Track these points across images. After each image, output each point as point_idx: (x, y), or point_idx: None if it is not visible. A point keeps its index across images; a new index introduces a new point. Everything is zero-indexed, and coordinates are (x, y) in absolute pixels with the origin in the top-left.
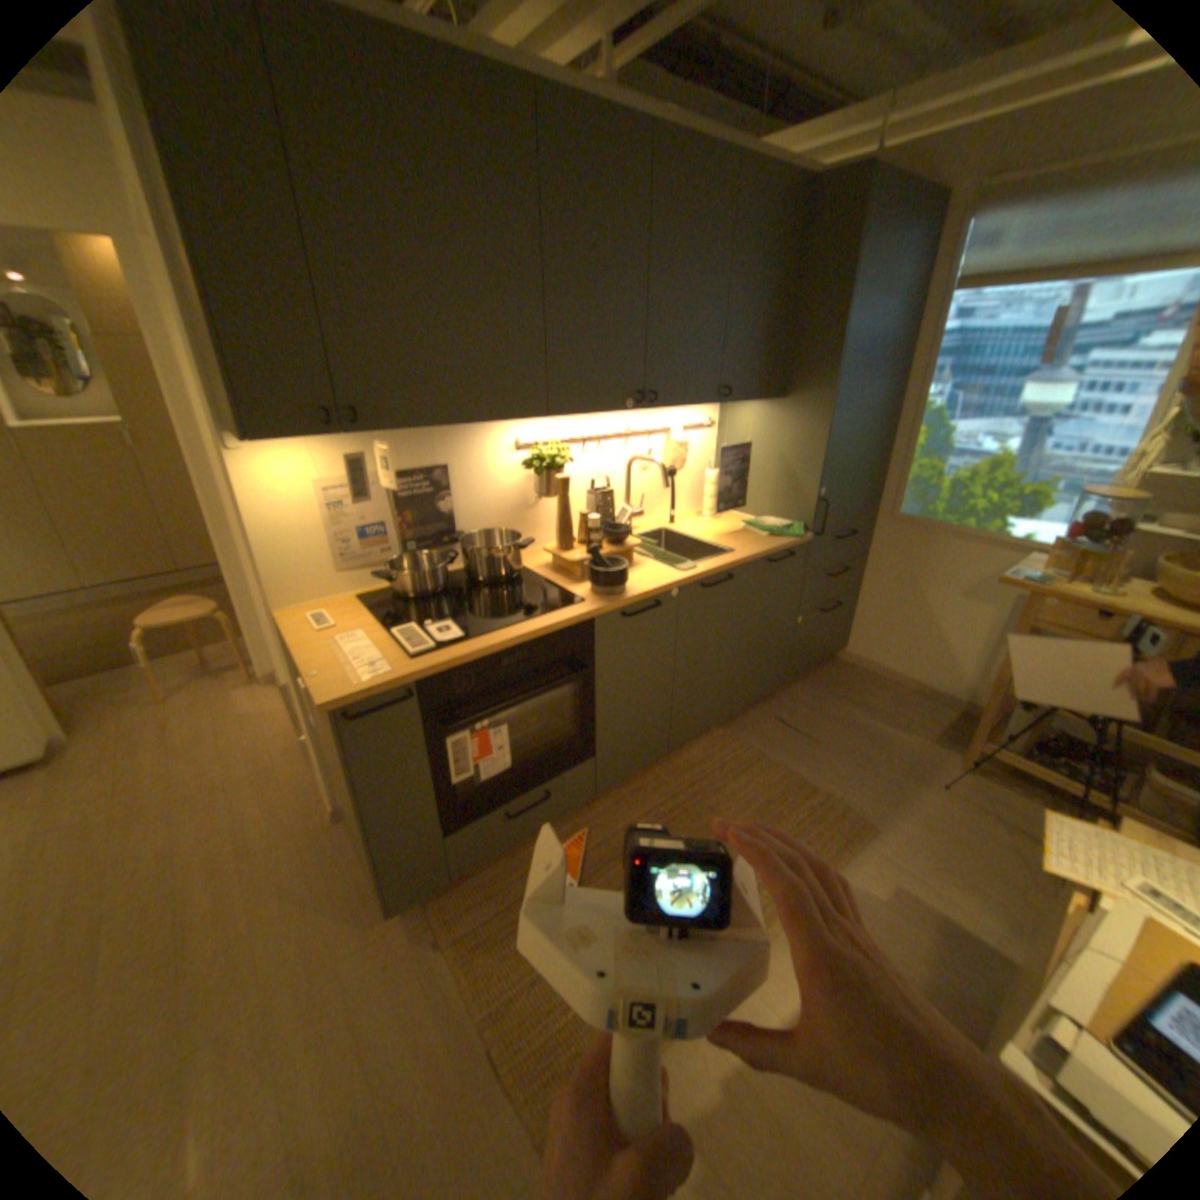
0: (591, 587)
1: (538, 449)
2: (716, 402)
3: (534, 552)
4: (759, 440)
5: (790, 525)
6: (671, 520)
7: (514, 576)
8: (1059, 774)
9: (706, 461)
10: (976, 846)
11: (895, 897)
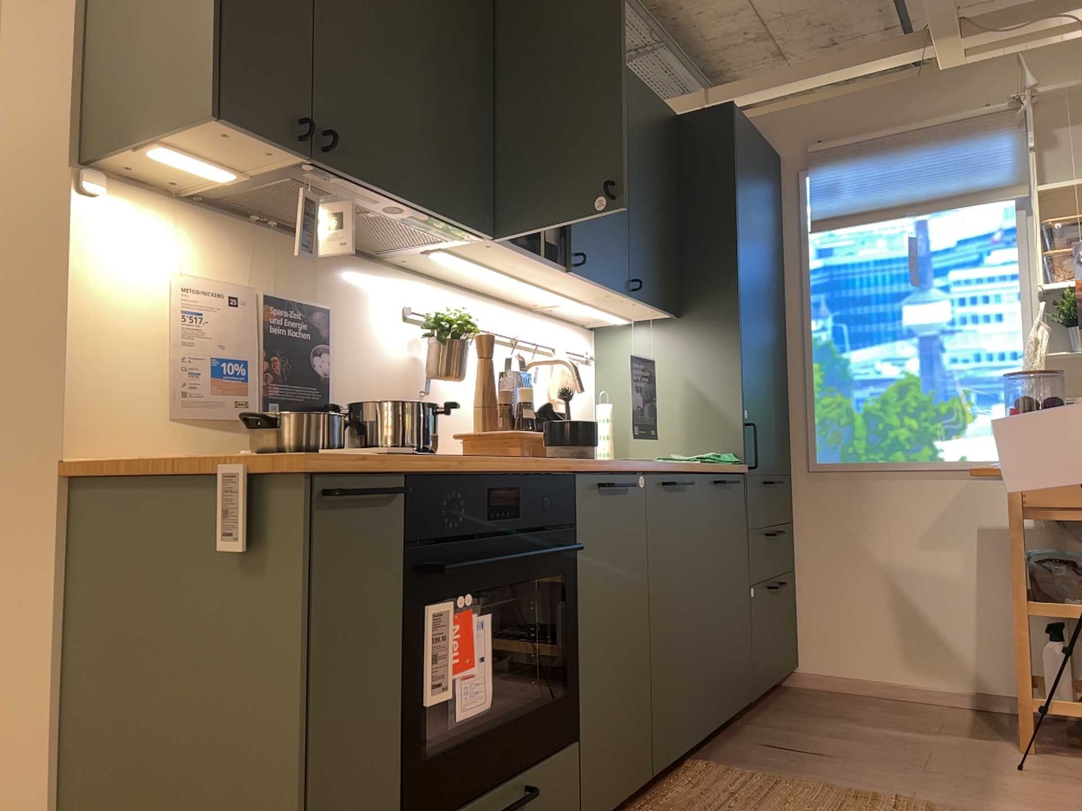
0: (558, 448)
1: (439, 314)
2: (622, 301)
3: None
4: (657, 367)
5: (721, 455)
6: None
7: None
8: None
9: (593, 399)
10: None
11: None
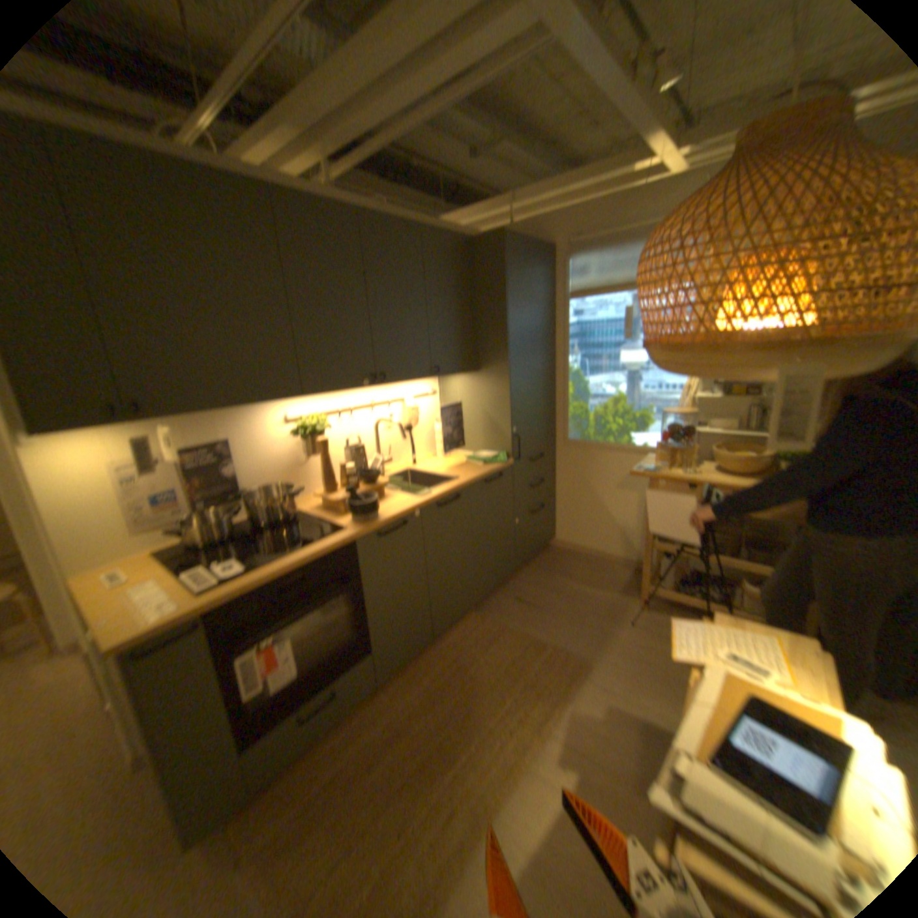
0: (351, 516)
1: (303, 420)
2: (431, 377)
3: (309, 497)
4: (468, 400)
5: (497, 455)
6: (415, 461)
7: (291, 517)
8: (696, 599)
9: (435, 417)
10: (656, 663)
11: (608, 714)
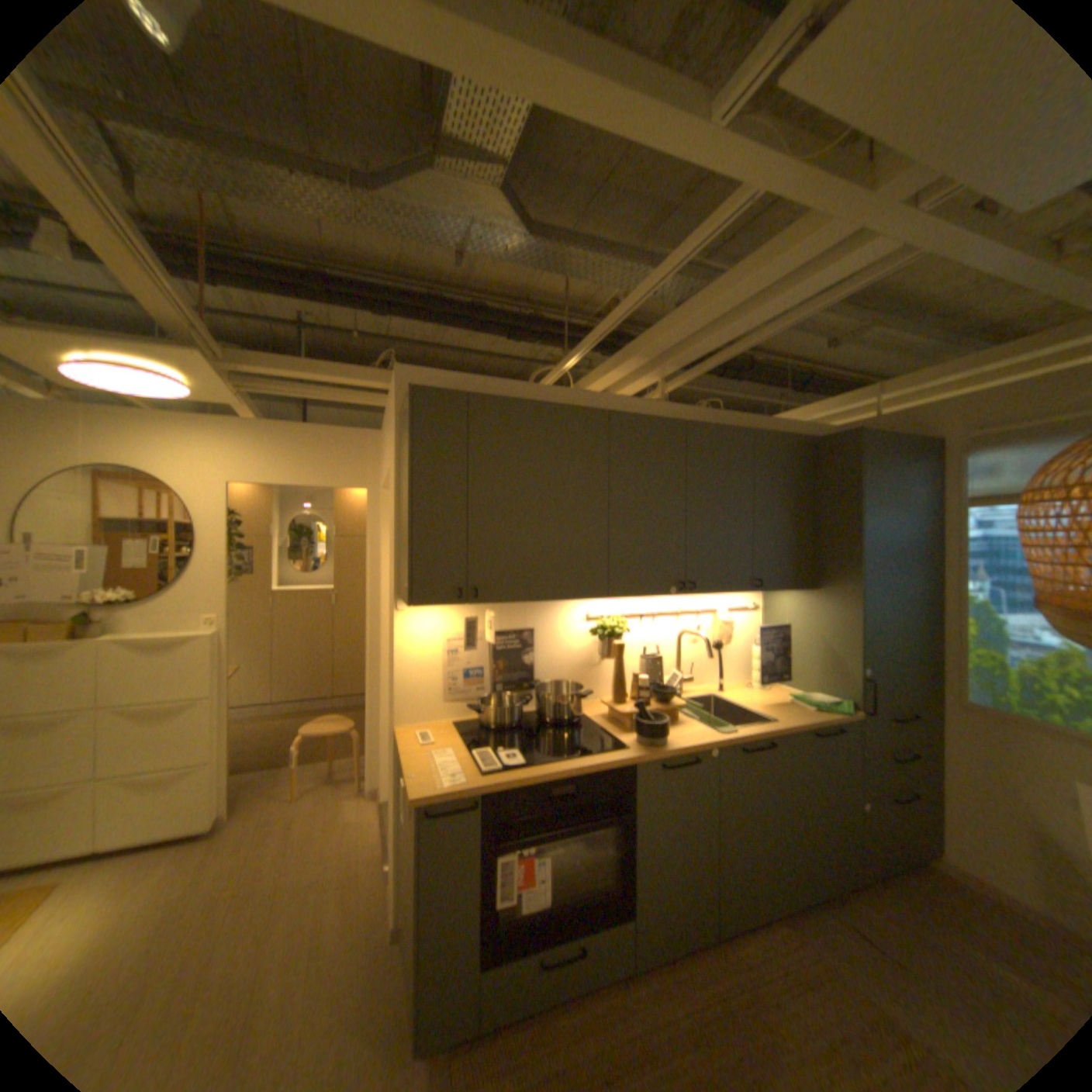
0: (636, 737)
1: (603, 620)
2: (753, 591)
3: (596, 704)
4: (801, 622)
5: (840, 703)
6: (722, 688)
7: (575, 721)
8: None
9: (754, 638)
10: None
11: None
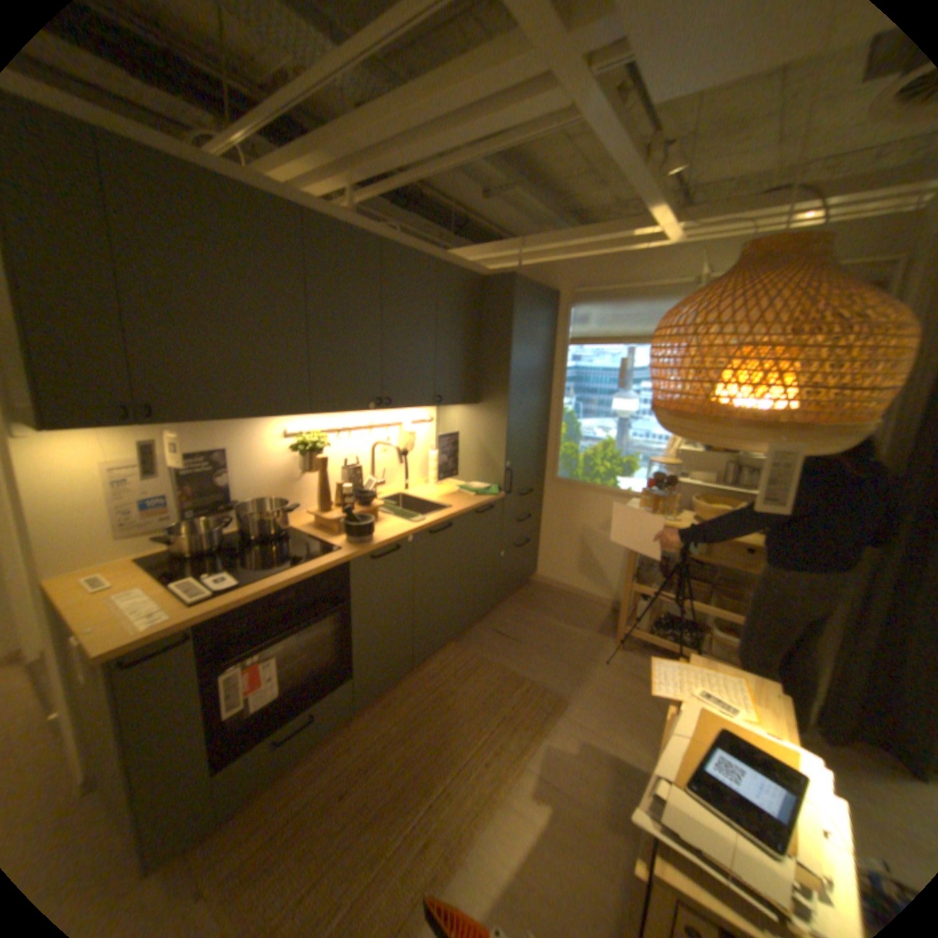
0: (347, 538)
1: (304, 437)
2: (433, 406)
3: (300, 515)
4: (465, 431)
5: (490, 487)
6: (408, 486)
7: (283, 534)
8: (669, 642)
9: (430, 445)
10: (629, 702)
11: (582, 750)
